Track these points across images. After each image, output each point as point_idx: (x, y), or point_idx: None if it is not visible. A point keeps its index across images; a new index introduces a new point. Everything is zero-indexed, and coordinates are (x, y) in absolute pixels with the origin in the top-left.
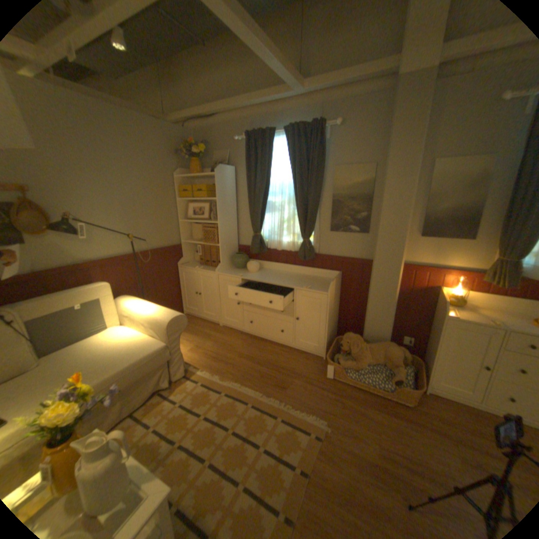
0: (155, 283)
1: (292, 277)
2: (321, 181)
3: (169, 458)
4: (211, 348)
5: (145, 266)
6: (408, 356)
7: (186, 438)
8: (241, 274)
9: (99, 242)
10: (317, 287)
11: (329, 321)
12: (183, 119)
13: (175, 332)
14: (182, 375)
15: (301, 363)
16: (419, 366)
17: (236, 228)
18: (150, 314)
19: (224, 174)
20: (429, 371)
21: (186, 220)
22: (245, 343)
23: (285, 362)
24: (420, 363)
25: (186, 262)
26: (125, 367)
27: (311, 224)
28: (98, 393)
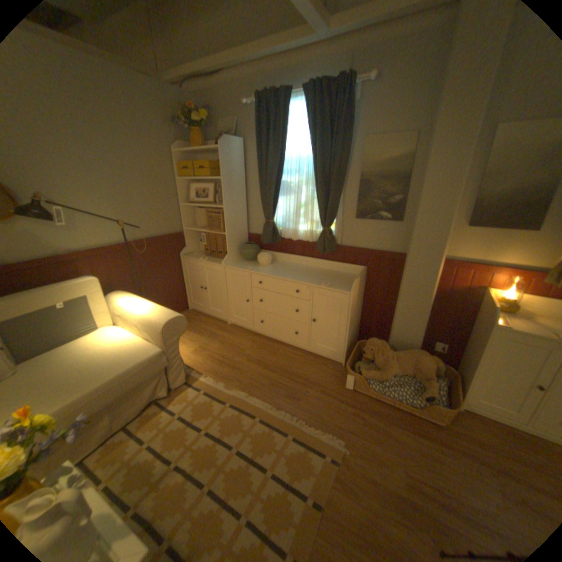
0: (155, 276)
1: (309, 272)
2: (347, 155)
3: (163, 481)
4: (217, 349)
5: (141, 257)
6: (442, 367)
7: (184, 457)
8: (250, 268)
9: (83, 229)
10: (338, 285)
11: (350, 324)
12: (181, 78)
13: (173, 336)
14: (182, 382)
15: (317, 370)
16: (453, 378)
17: (245, 214)
18: (144, 314)
19: (230, 148)
20: (466, 385)
21: (188, 204)
22: (255, 344)
23: (299, 368)
24: (455, 374)
25: (190, 252)
26: (112, 378)
27: (334, 210)
28: (79, 410)
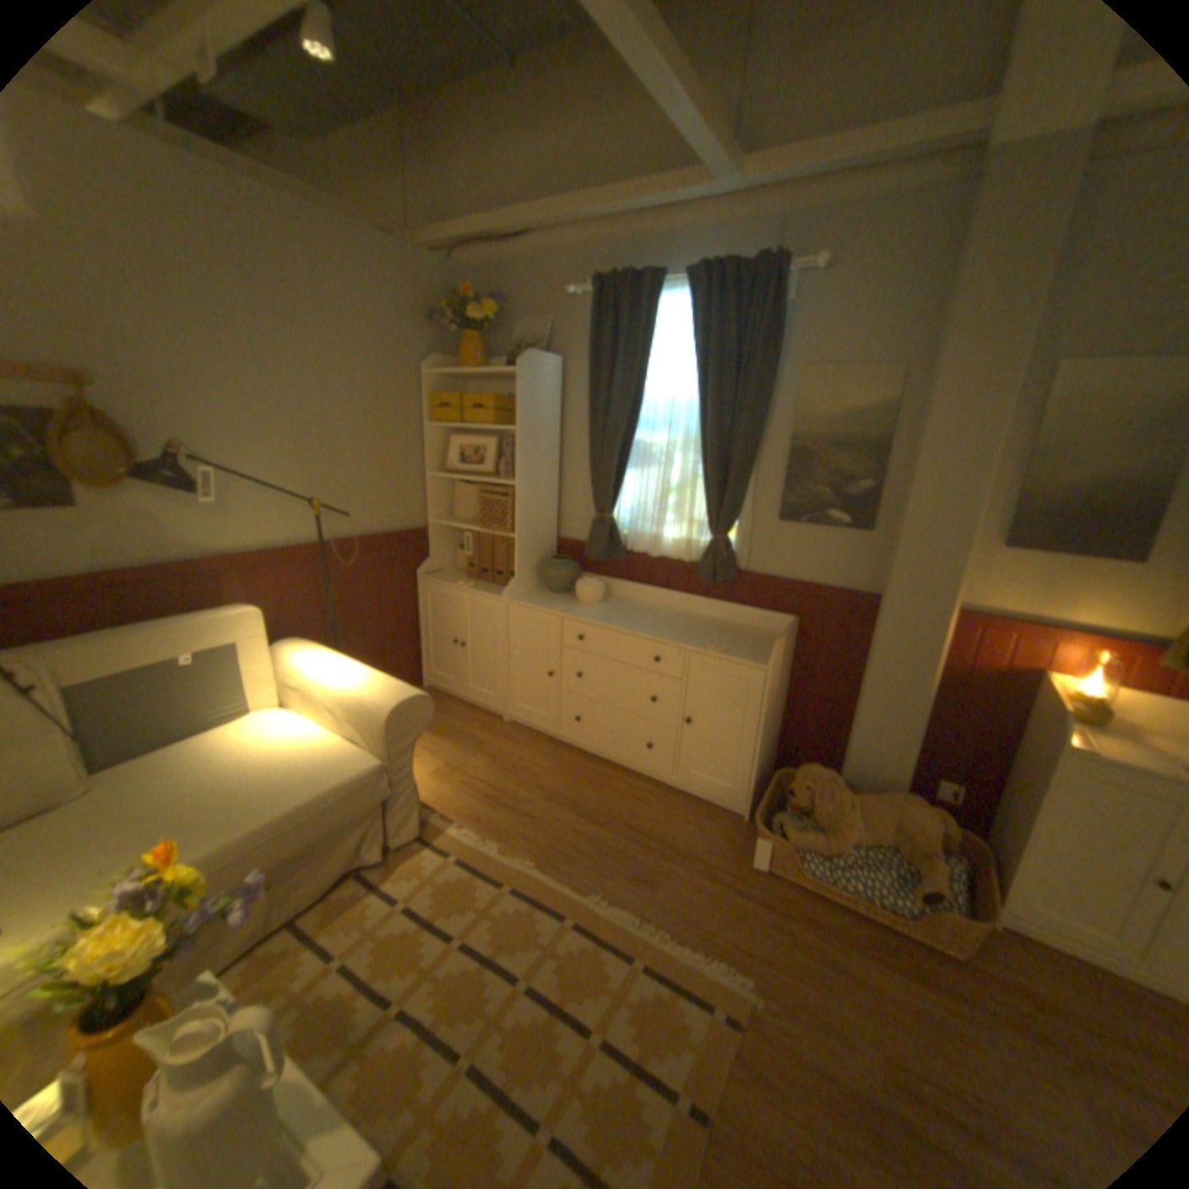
0: (364, 613)
1: (680, 622)
2: (766, 400)
3: (376, 1043)
4: (482, 772)
5: (343, 573)
6: (955, 833)
7: (419, 993)
8: (562, 608)
9: (243, 514)
10: (741, 652)
11: (764, 734)
12: (450, 242)
13: (405, 735)
14: (413, 835)
15: (690, 827)
16: (978, 858)
17: (555, 500)
18: (350, 688)
19: (537, 374)
20: (1006, 873)
21: (442, 475)
22: (561, 767)
23: (654, 821)
24: (982, 850)
25: (436, 570)
26: (285, 814)
27: (736, 502)
28: (219, 874)
